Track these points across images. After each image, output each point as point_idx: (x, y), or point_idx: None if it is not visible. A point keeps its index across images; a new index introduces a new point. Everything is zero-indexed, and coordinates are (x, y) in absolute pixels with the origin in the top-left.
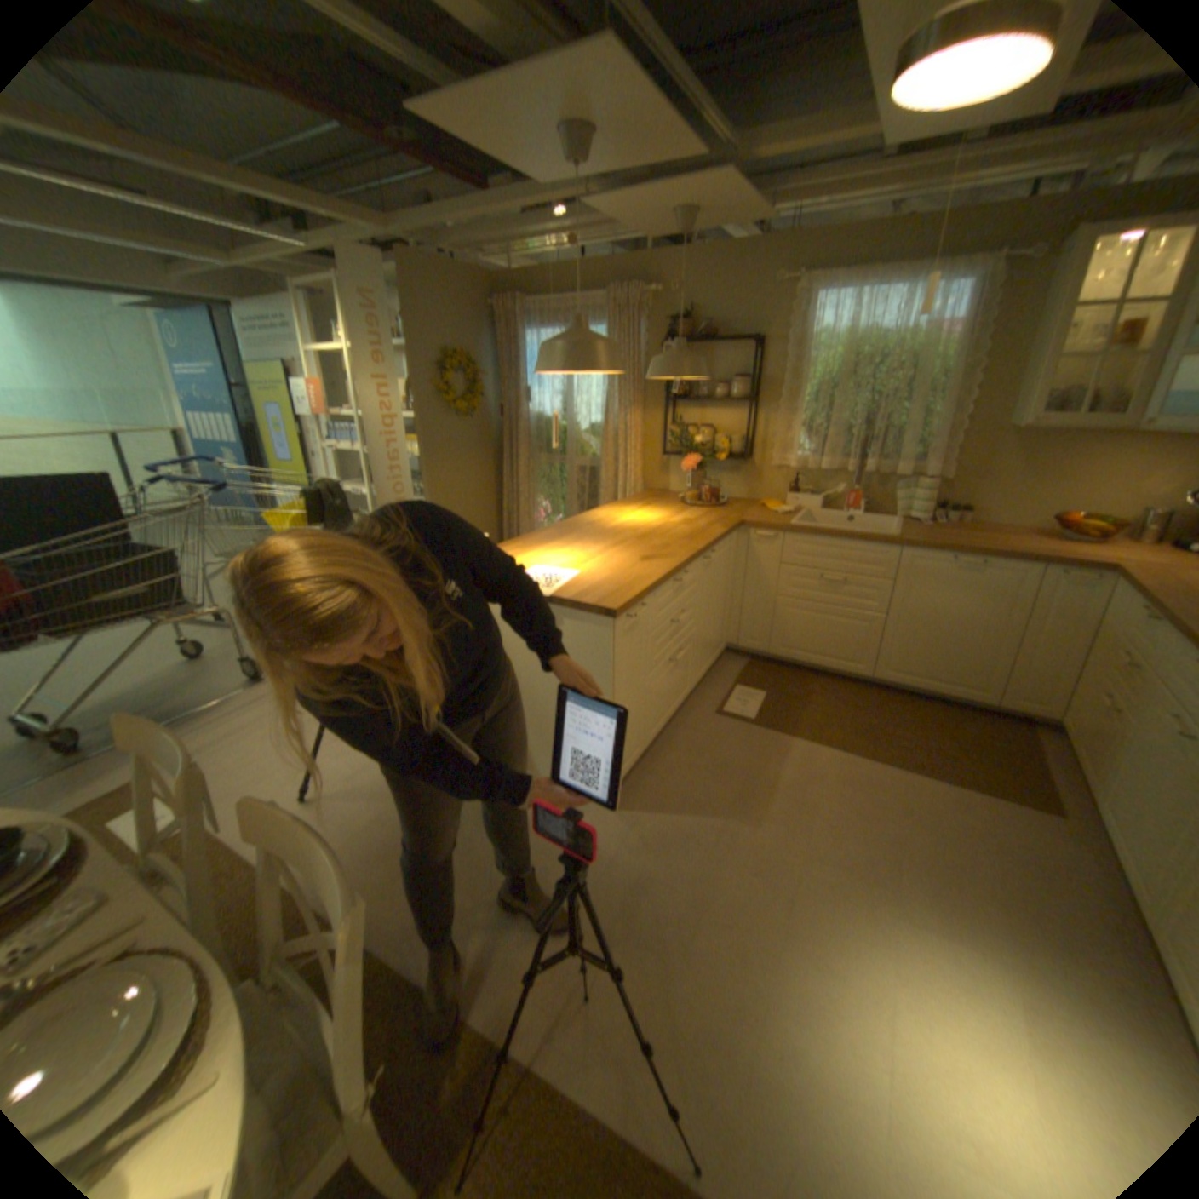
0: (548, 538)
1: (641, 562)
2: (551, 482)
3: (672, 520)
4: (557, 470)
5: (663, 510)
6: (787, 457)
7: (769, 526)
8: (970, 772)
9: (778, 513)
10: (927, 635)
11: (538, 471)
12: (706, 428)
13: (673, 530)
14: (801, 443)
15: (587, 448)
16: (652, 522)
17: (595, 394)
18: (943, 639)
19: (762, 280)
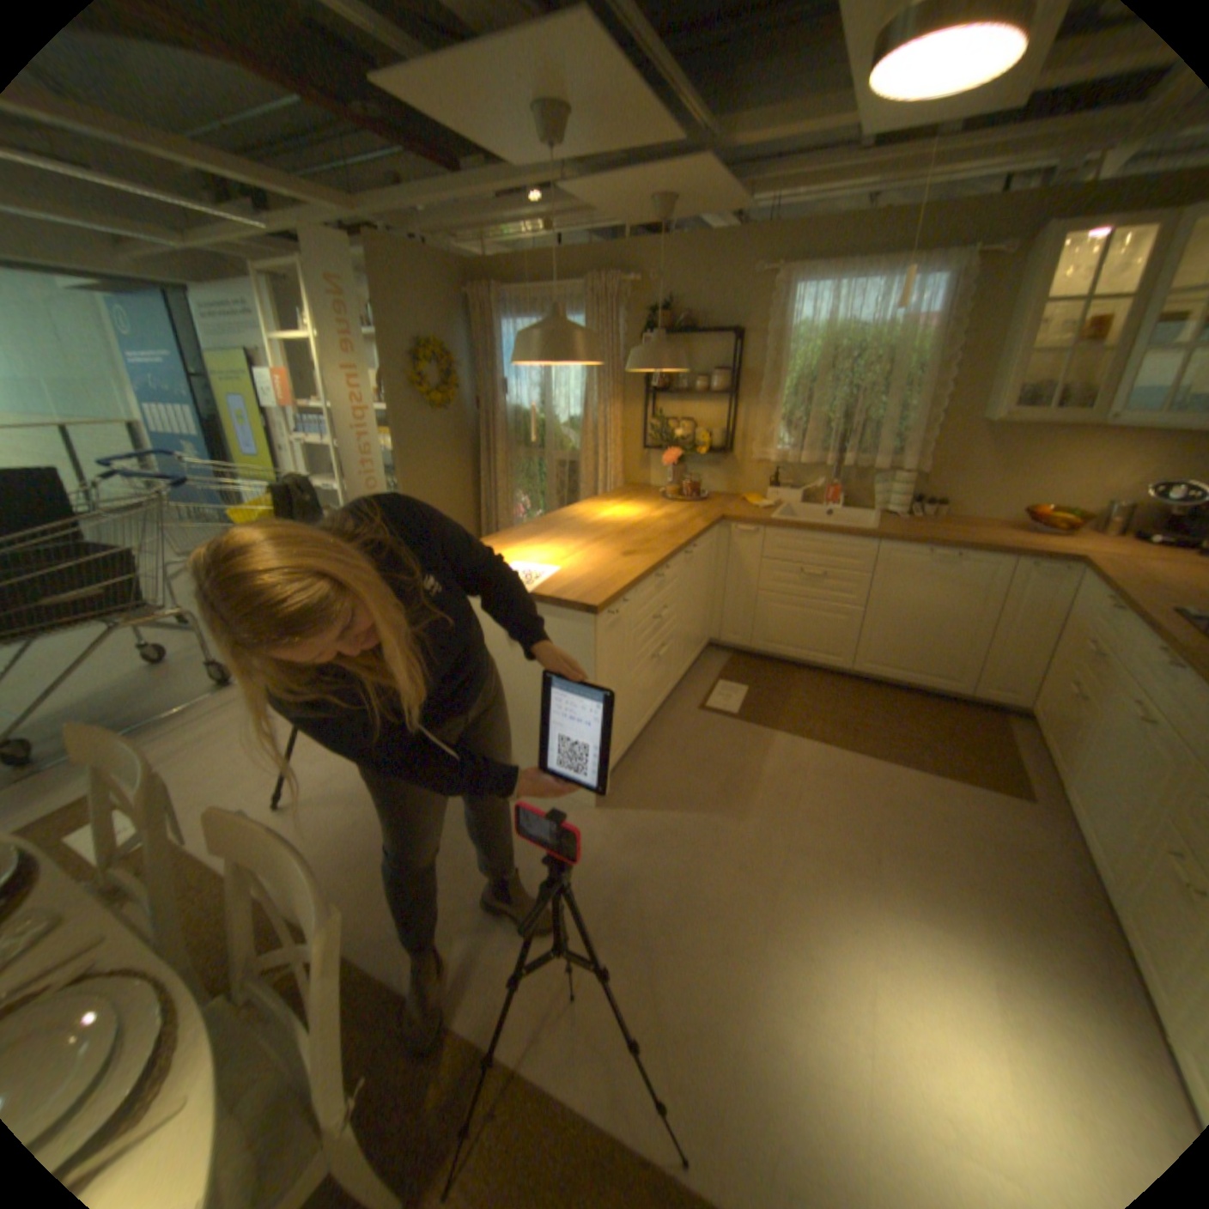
0: (527, 534)
1: (622, 557)
2: (530, 476)
3: (653, 514)
4: (535, 464)
5: (644, 505)
6: (767, 451)
7: (749, 520)
8: (945, 761)
9: (758, 507)
10: (904, 628)
11: (517, 465)
12: (686, 421)
13: (654, 525)
14: (781, 437)
15: (566, 442)
16: (633, 517)
17: (574, 386)
18: (920, 631)
19: (741, 271)
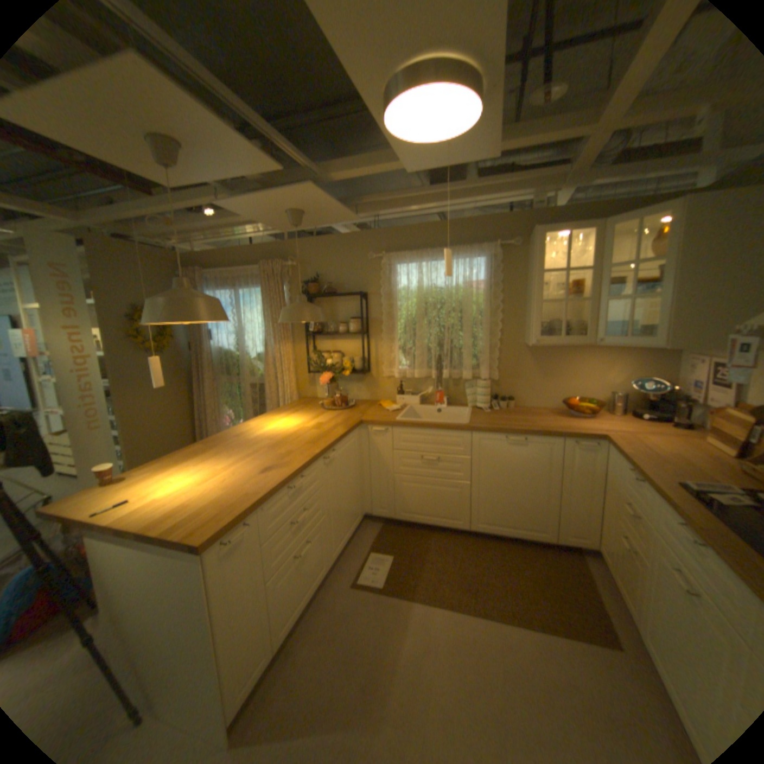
0: (190, 455)
1: (260, 473)
2: (233, 395)
3: (308, 424)
4: (236, 387)
5: (305, 415)
6: (393, 370)
7: (381, 423)
8: (548, 614)
9: (389, 410)
10: (500, 495)
11: (221, 388)
12: (336, 353)
13: (305, 435)
14: (400, 360)
15: (256, 370)
16: (291, 428)
17: (258, 332)
18: (511, 496)
19: (361, 258)
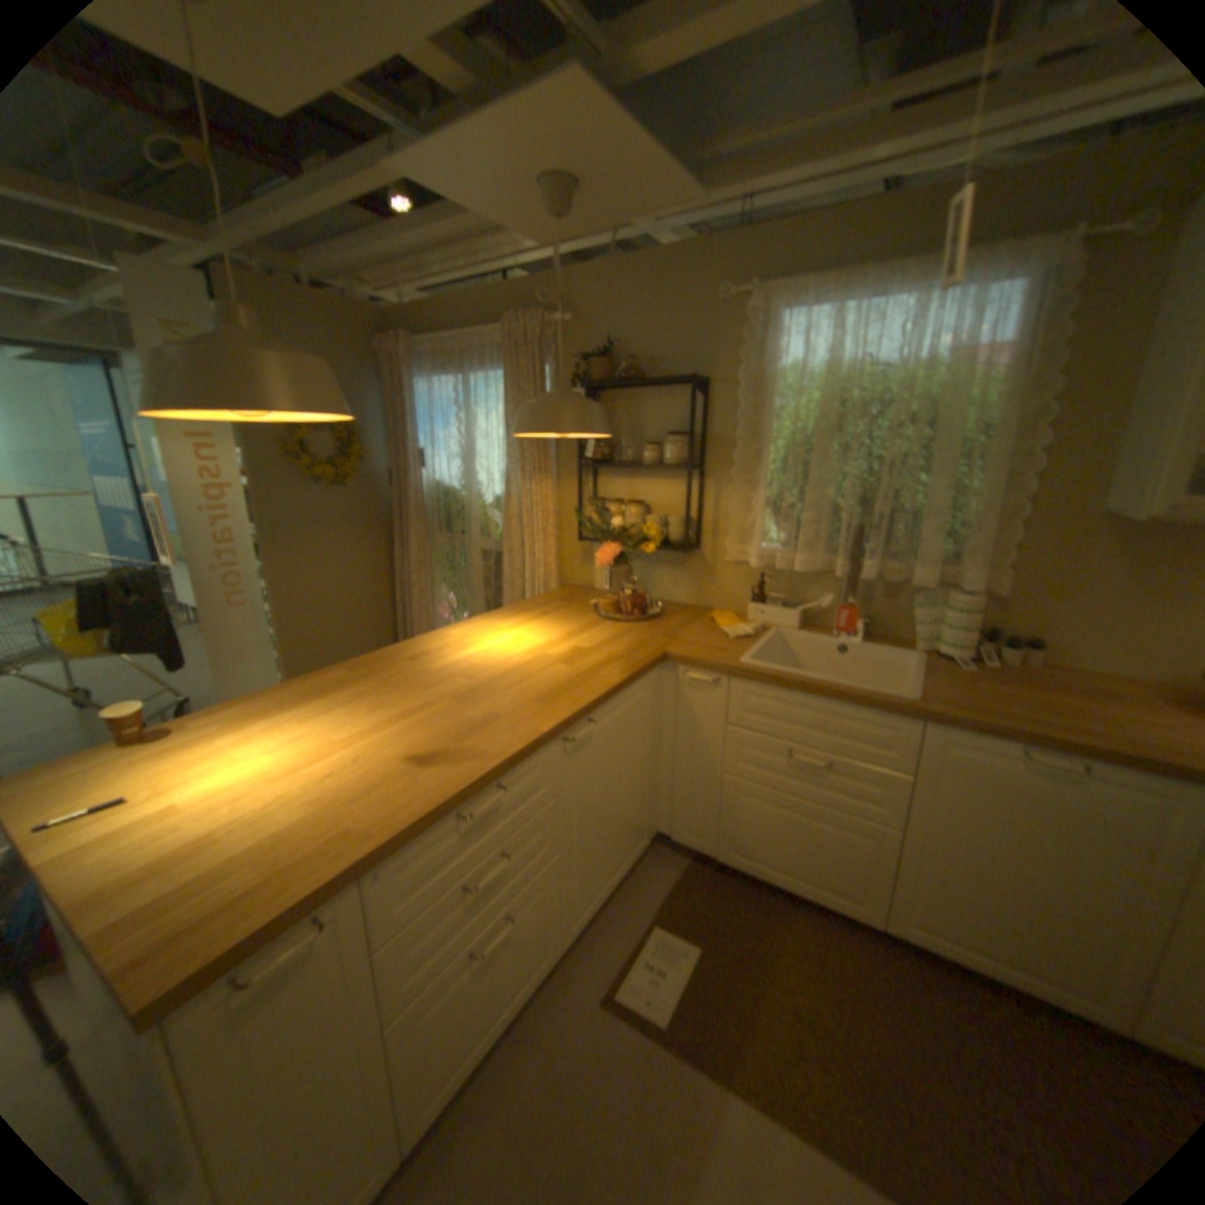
0: (313, 692)
1: (406, 772)
2: (456, 568)
3: (557, 648)
4: (462, 554)
5: (559, 626)
6: (749, 550)
7: (707, 665)
8: None
9: (730, 636)
10: (983, 882)
11: (438, 555)
12: (634, 505)
13: (540, 675)
14: (767, 530)
15: (493, 528)
16: (521, 654)
17: (500, 457)
18: (1015, 893)
19: (704, 298)
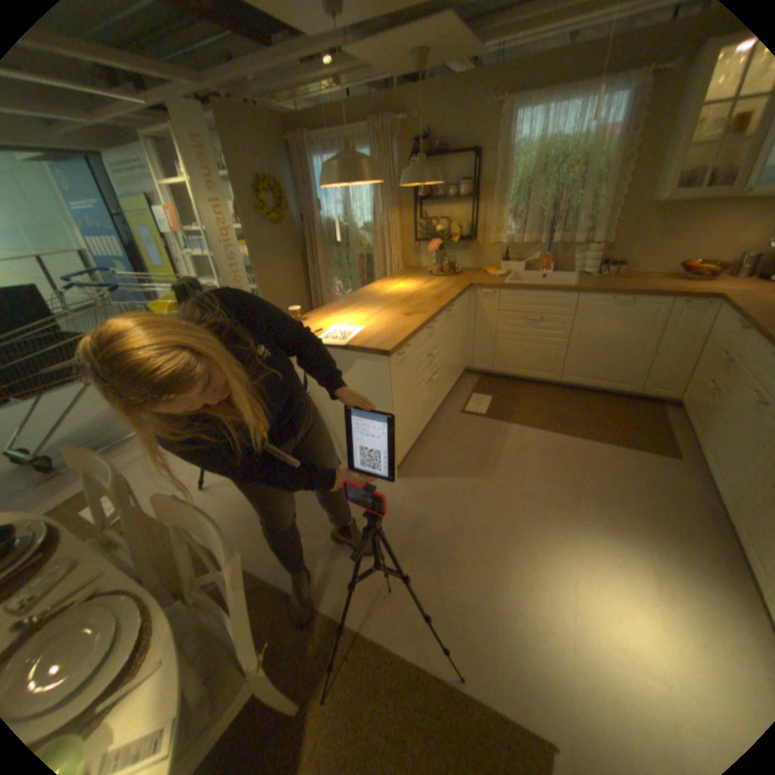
0: (341, 306)
1: (404, 317)
2: (341, 266)
3: (424, 286)
4: (344, 258)
5: (417, 280)
6: (500, 236)
7: (489, 285)
8: (622, 436)
9: (495, 276)
10: (595, 351)
11: (331, 259)
12: (443, 219)
13: (425, 293)
14: (509, 225)
15: (363, 240)
16: (410, 289)
17: (365, 200)
18: (606, 352)
19: (477, 104)
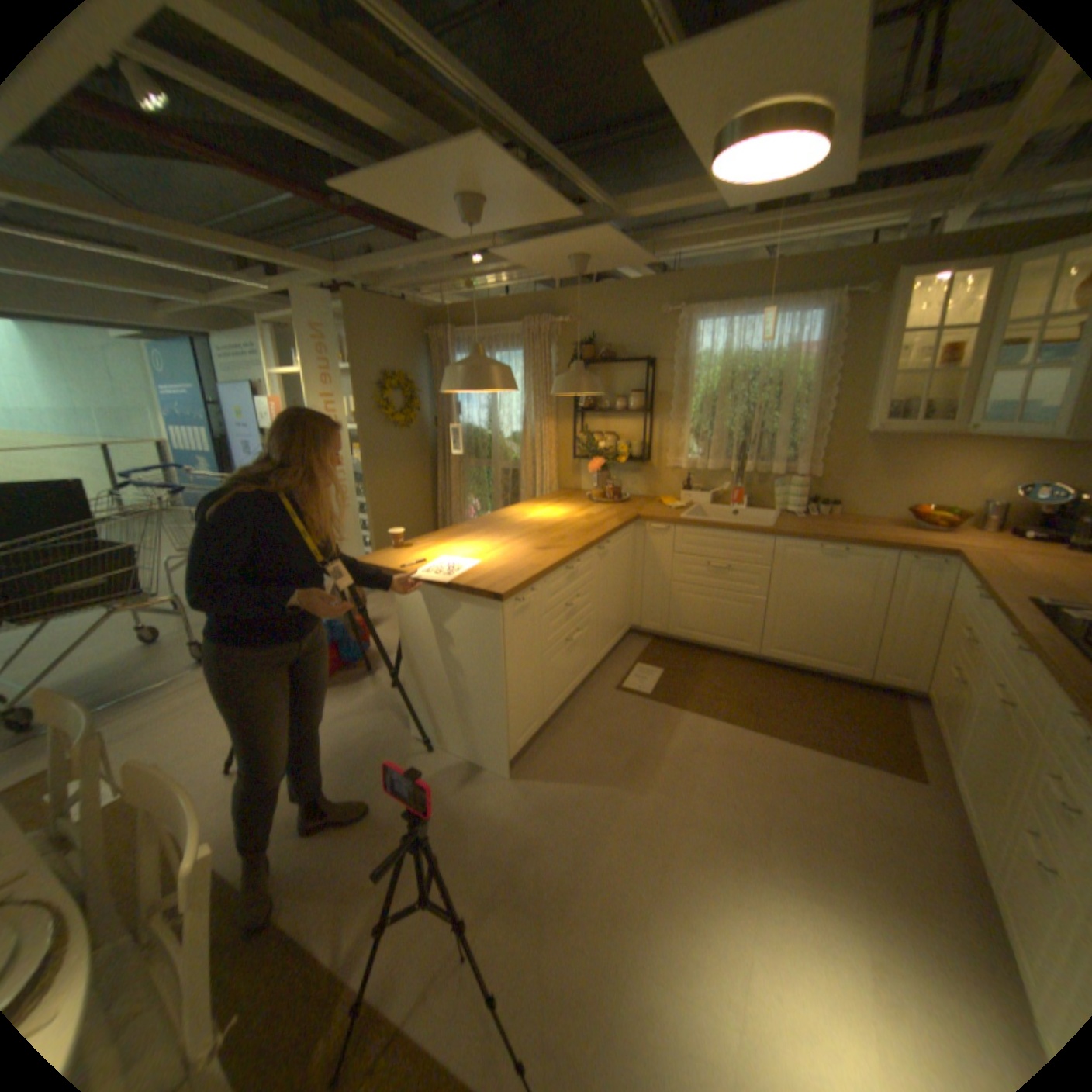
0: (462, 532)
1: (538, 552)
2: (480, 483)
3: (576, 515)
4: (485, 472)
5: (571, 506)
6: (680, 460)
7: (661, 519)
8: (843, 742)
9: (671, 508)
10: (804, 616)
11: (469, 473)
12: (609, 435)
13: (575, 524)
14: (690, 447)
15: (510, 453)
16: (558, 517)
17: (516, 407)
18: (818, 618)
19: (651, 312)
